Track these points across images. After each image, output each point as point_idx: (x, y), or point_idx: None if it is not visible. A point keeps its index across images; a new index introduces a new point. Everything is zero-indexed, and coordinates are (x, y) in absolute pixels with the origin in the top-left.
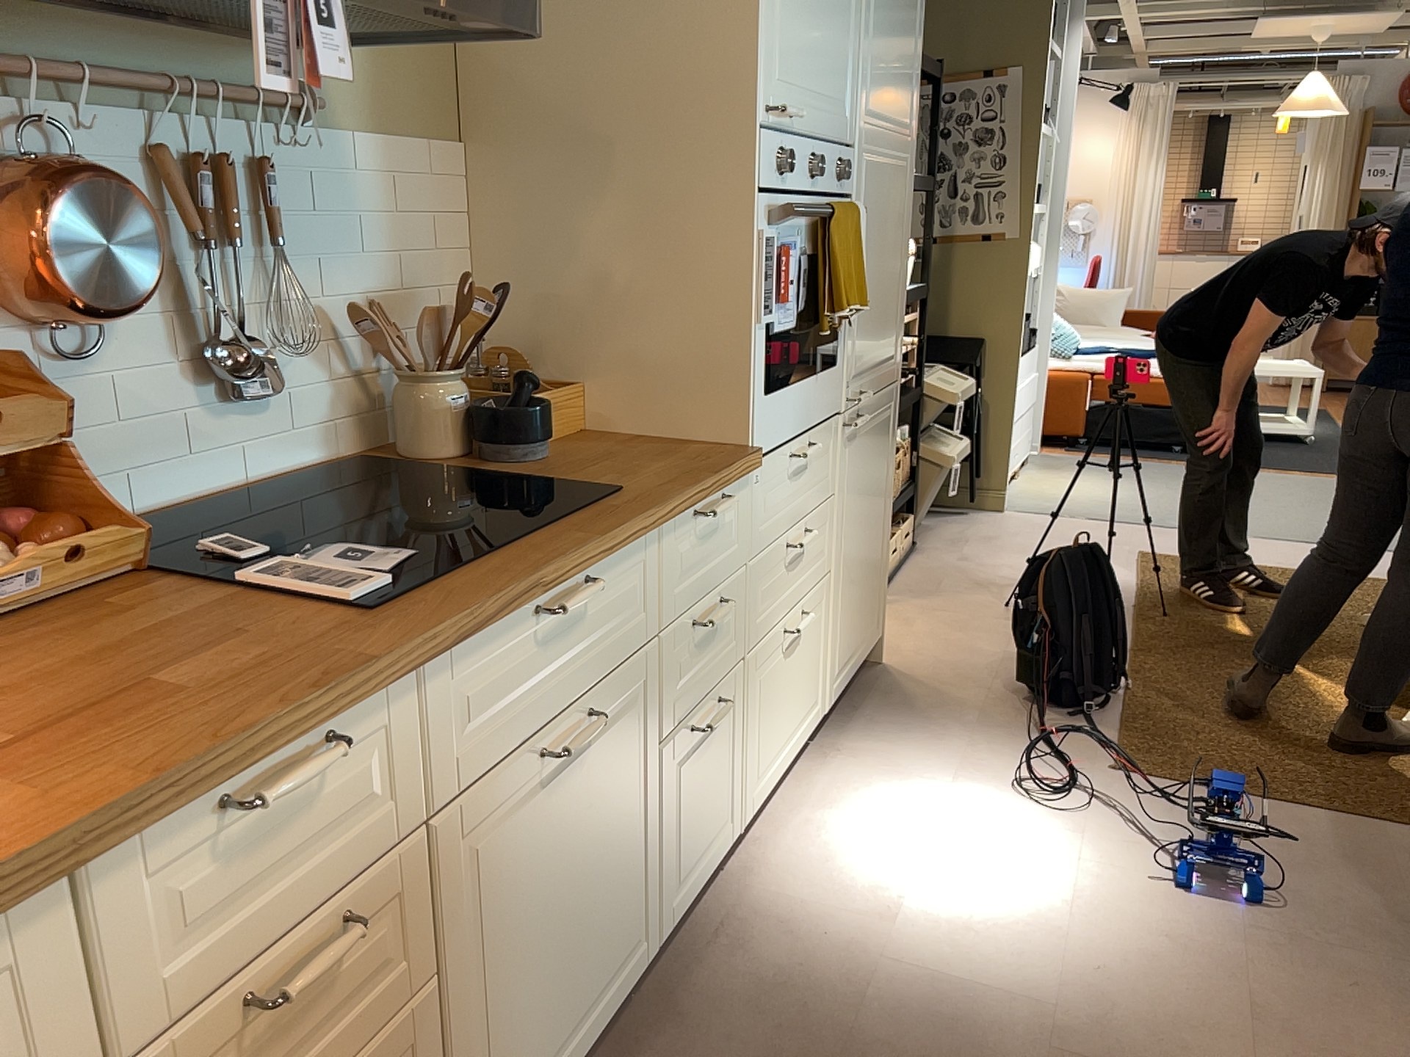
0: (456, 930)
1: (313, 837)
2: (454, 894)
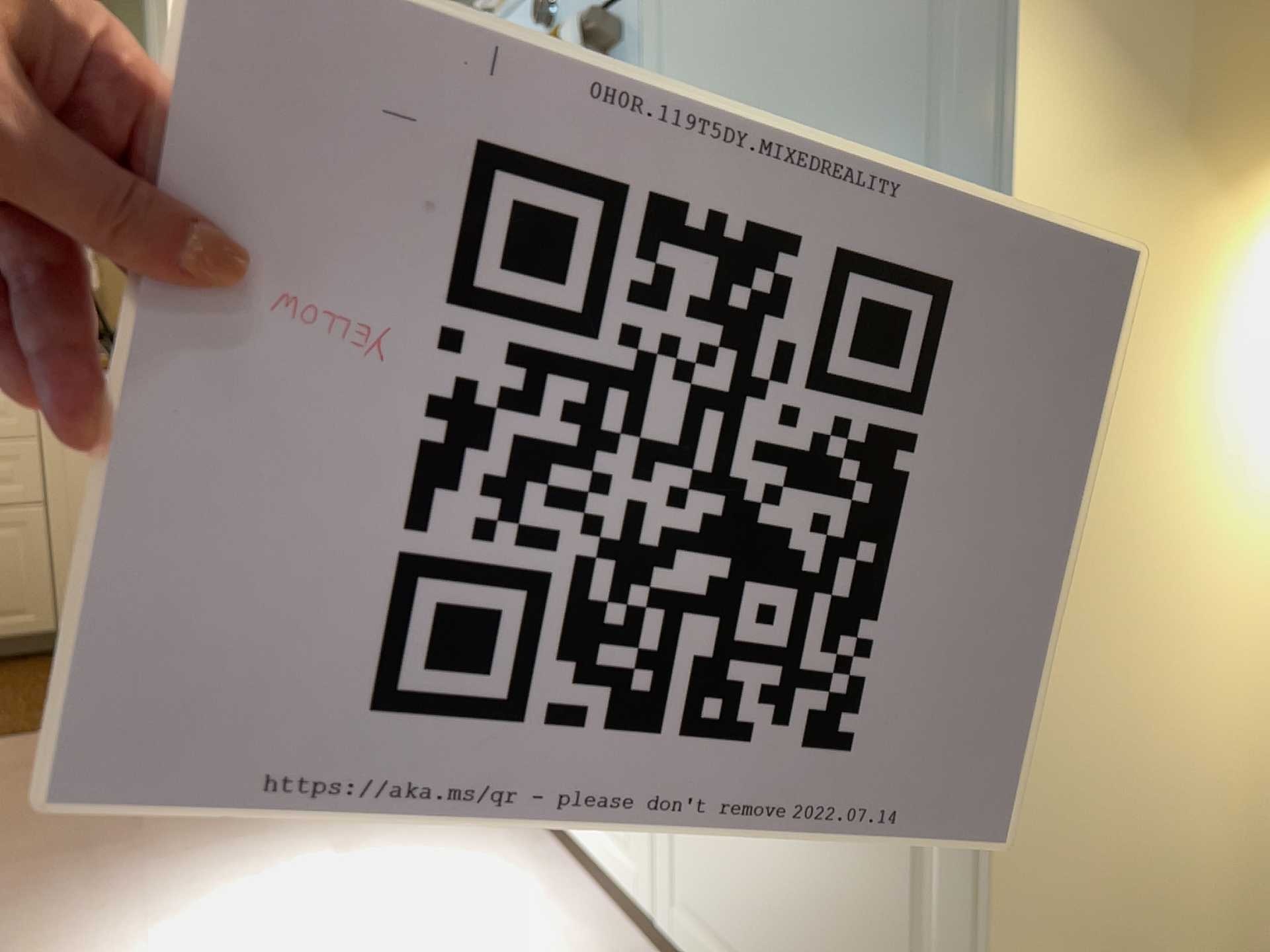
0: None
1: None
2: None
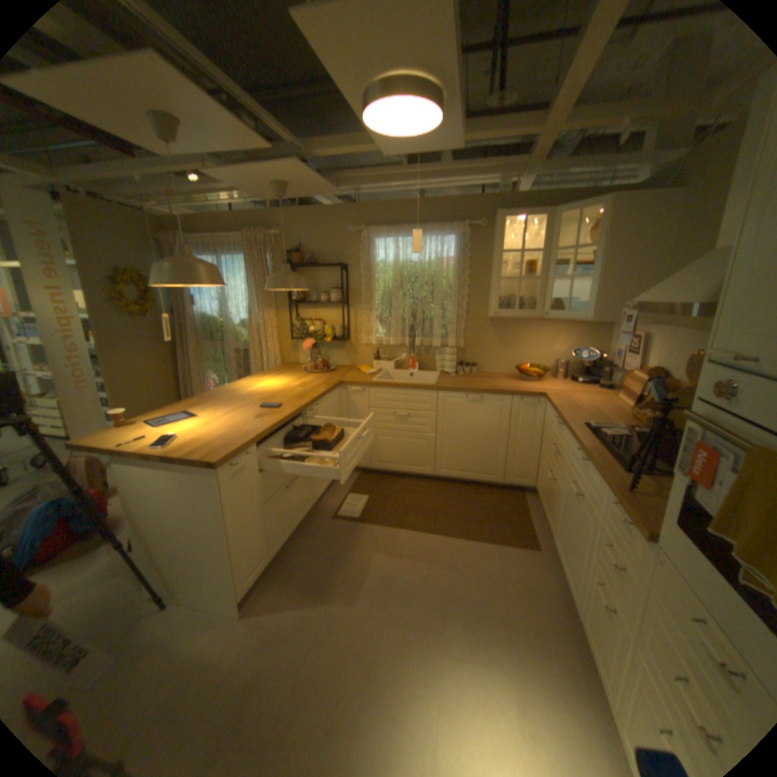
0: (564, 487)
1: (561, 437)
2: (565, 480)
